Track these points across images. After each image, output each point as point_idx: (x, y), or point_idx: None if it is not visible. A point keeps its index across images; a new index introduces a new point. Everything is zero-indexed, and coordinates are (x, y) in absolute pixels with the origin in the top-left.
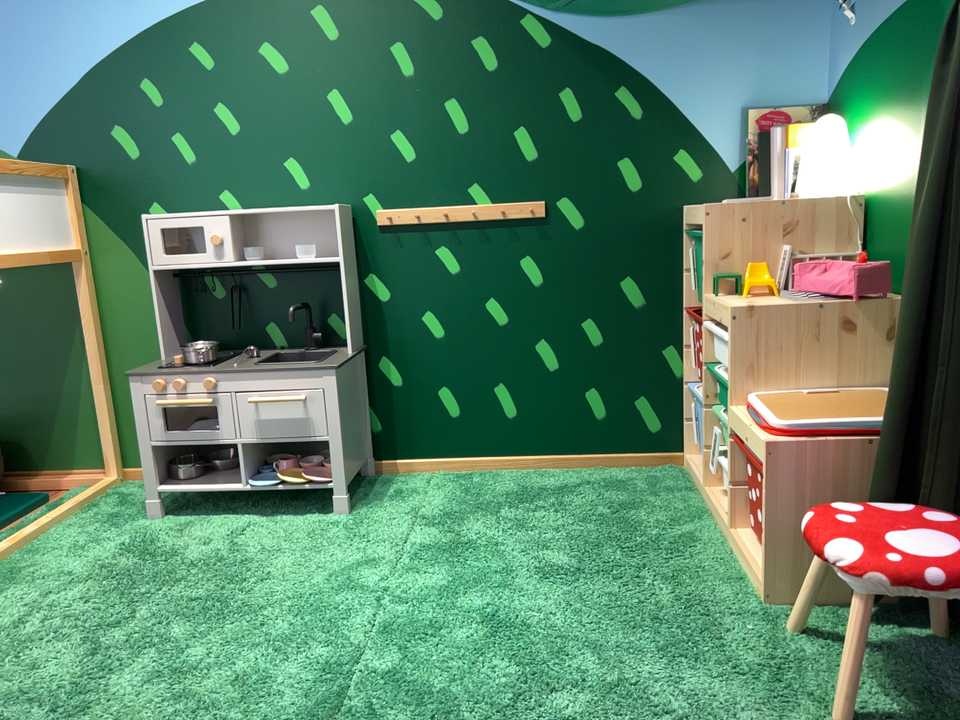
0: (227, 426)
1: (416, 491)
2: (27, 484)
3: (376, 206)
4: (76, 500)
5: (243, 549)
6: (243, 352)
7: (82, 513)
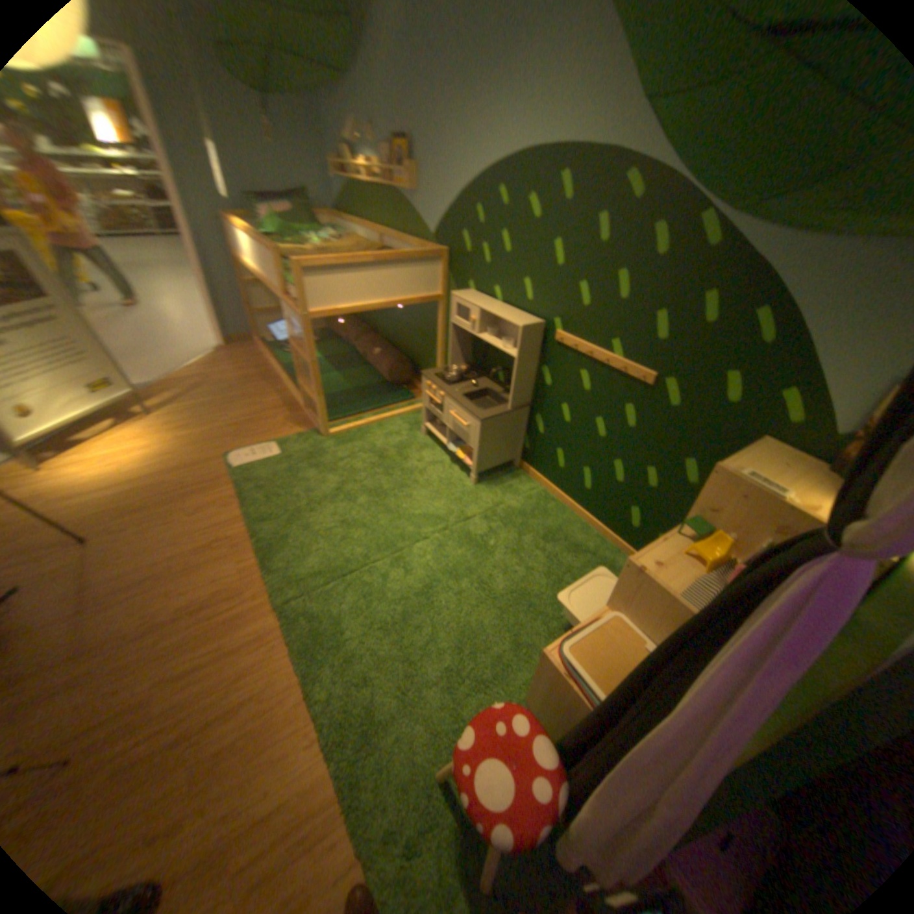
0: (445, 418)
1: (518, 493)
2: (418, 388)
3: (558, 329)
4: (414, 409)
5: (424, 475)
6: (482, 379)
7: (412, 416)
